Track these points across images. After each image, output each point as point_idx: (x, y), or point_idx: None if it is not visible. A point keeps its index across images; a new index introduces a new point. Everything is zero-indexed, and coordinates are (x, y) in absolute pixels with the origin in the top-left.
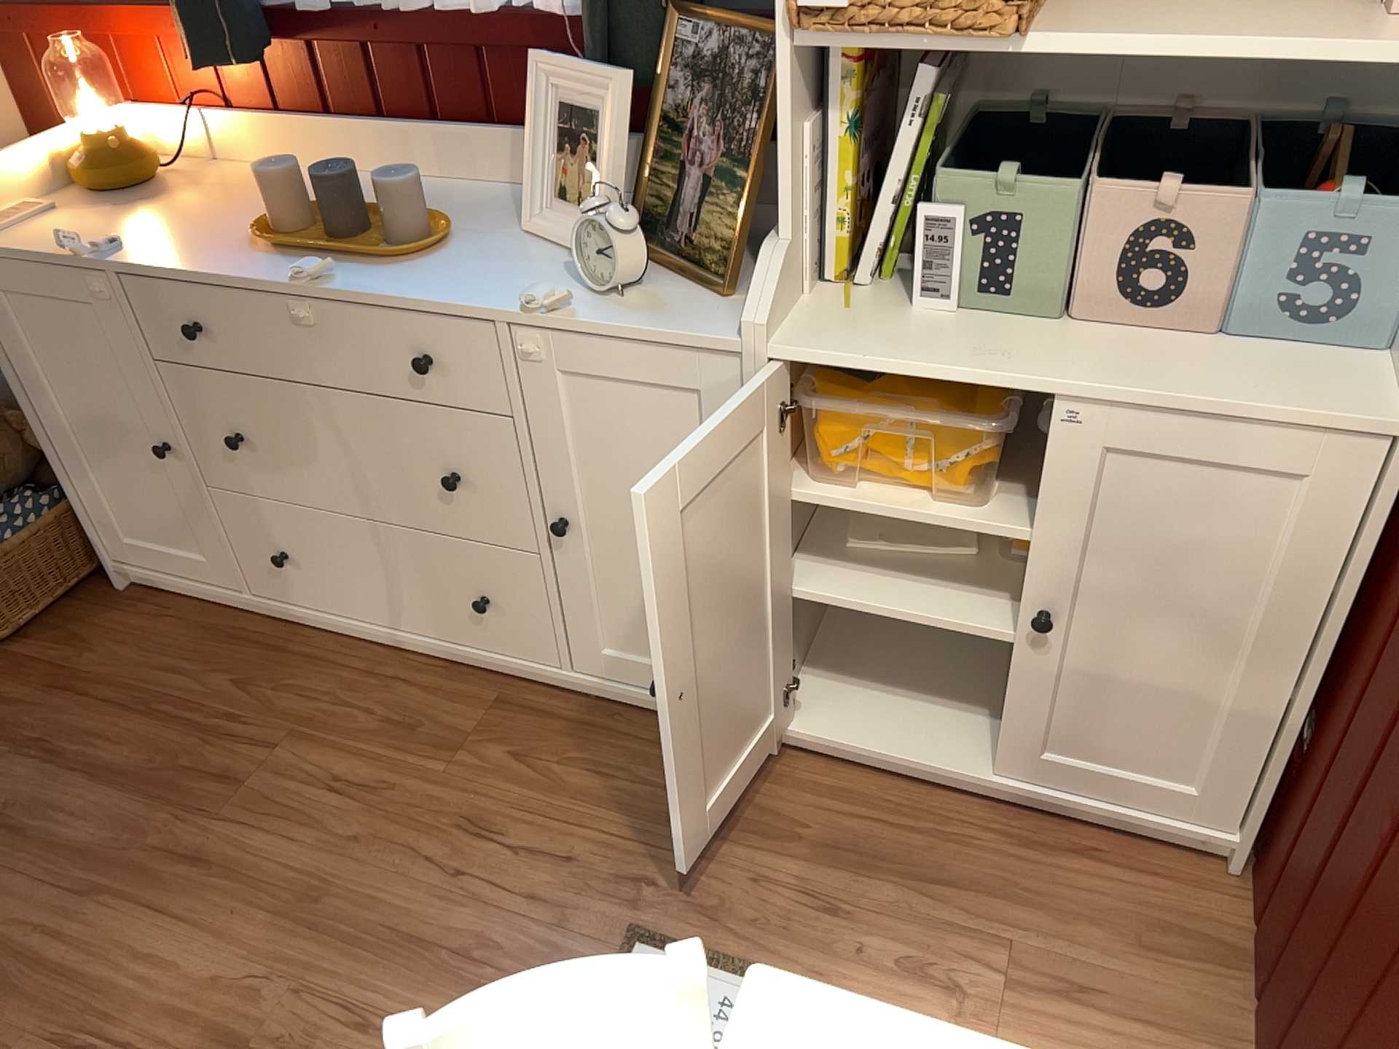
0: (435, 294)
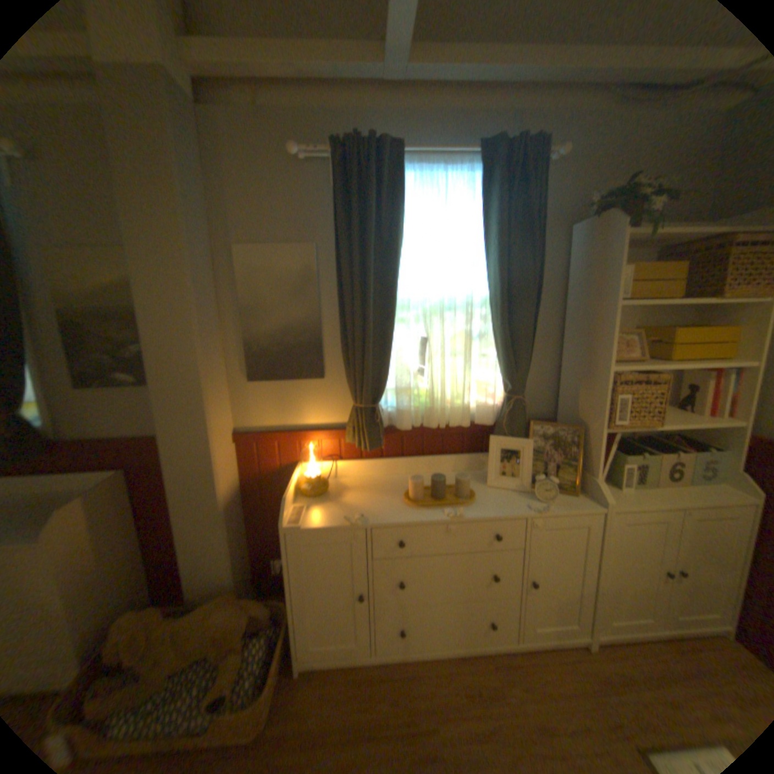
0: (495, 512)
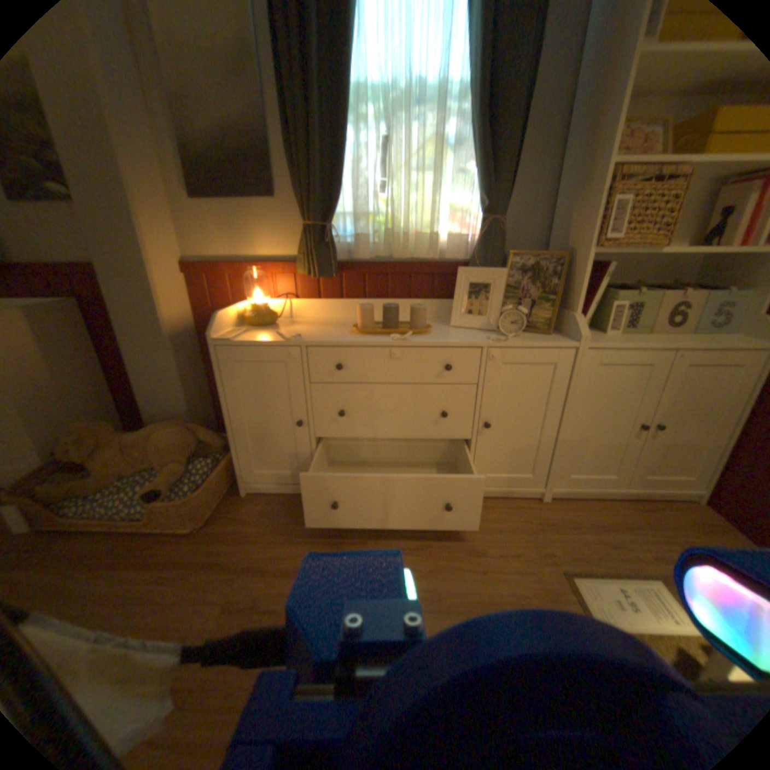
0: (448, 340)
